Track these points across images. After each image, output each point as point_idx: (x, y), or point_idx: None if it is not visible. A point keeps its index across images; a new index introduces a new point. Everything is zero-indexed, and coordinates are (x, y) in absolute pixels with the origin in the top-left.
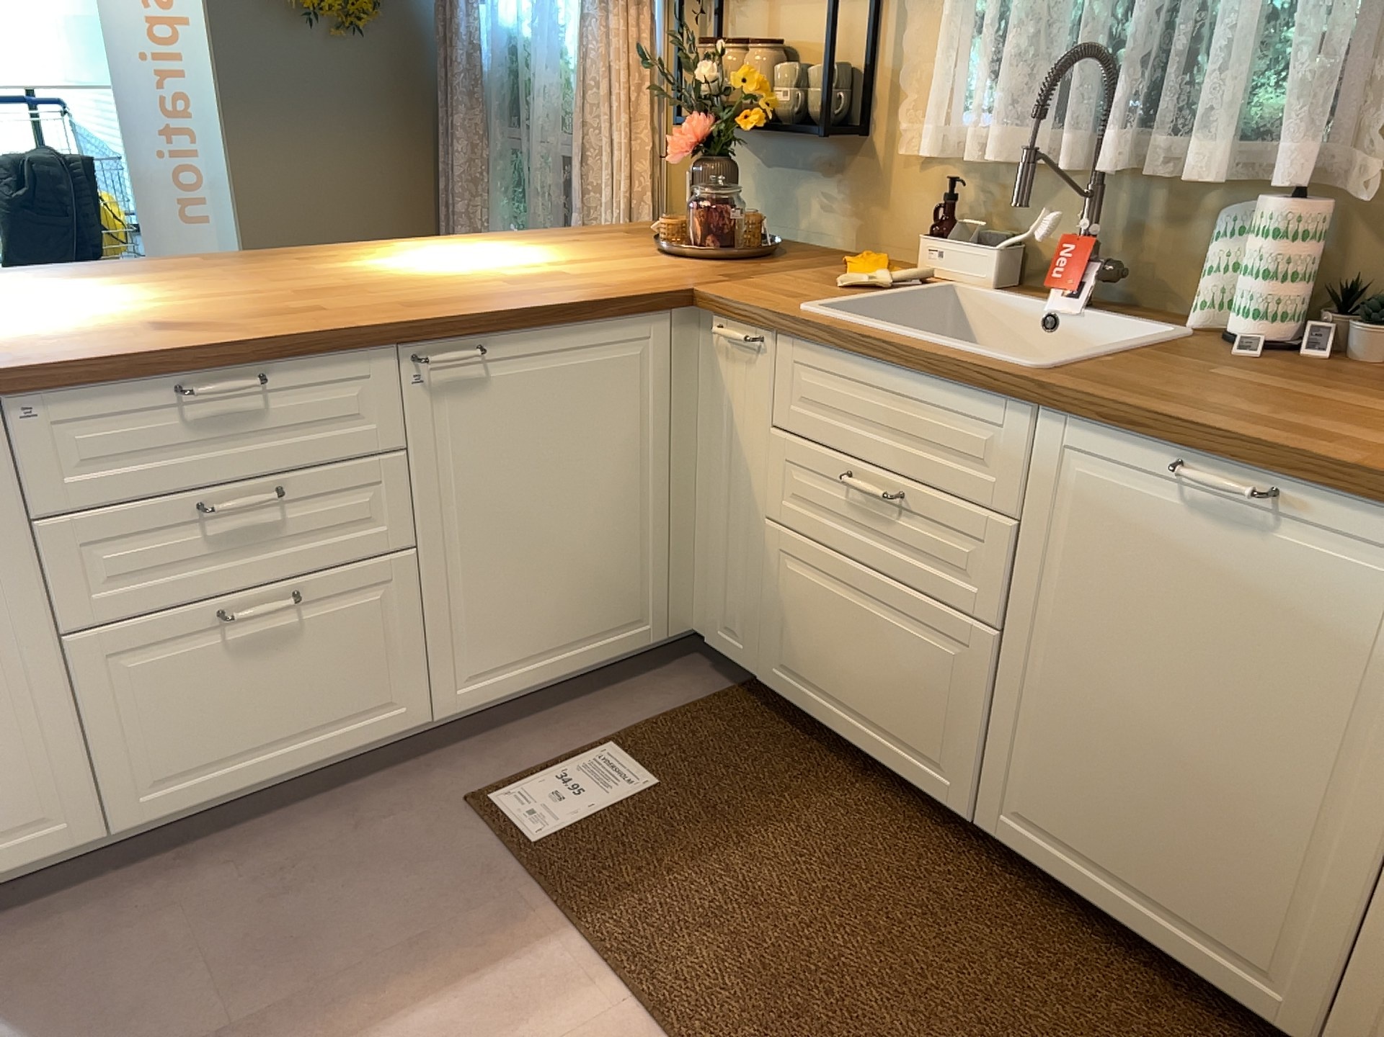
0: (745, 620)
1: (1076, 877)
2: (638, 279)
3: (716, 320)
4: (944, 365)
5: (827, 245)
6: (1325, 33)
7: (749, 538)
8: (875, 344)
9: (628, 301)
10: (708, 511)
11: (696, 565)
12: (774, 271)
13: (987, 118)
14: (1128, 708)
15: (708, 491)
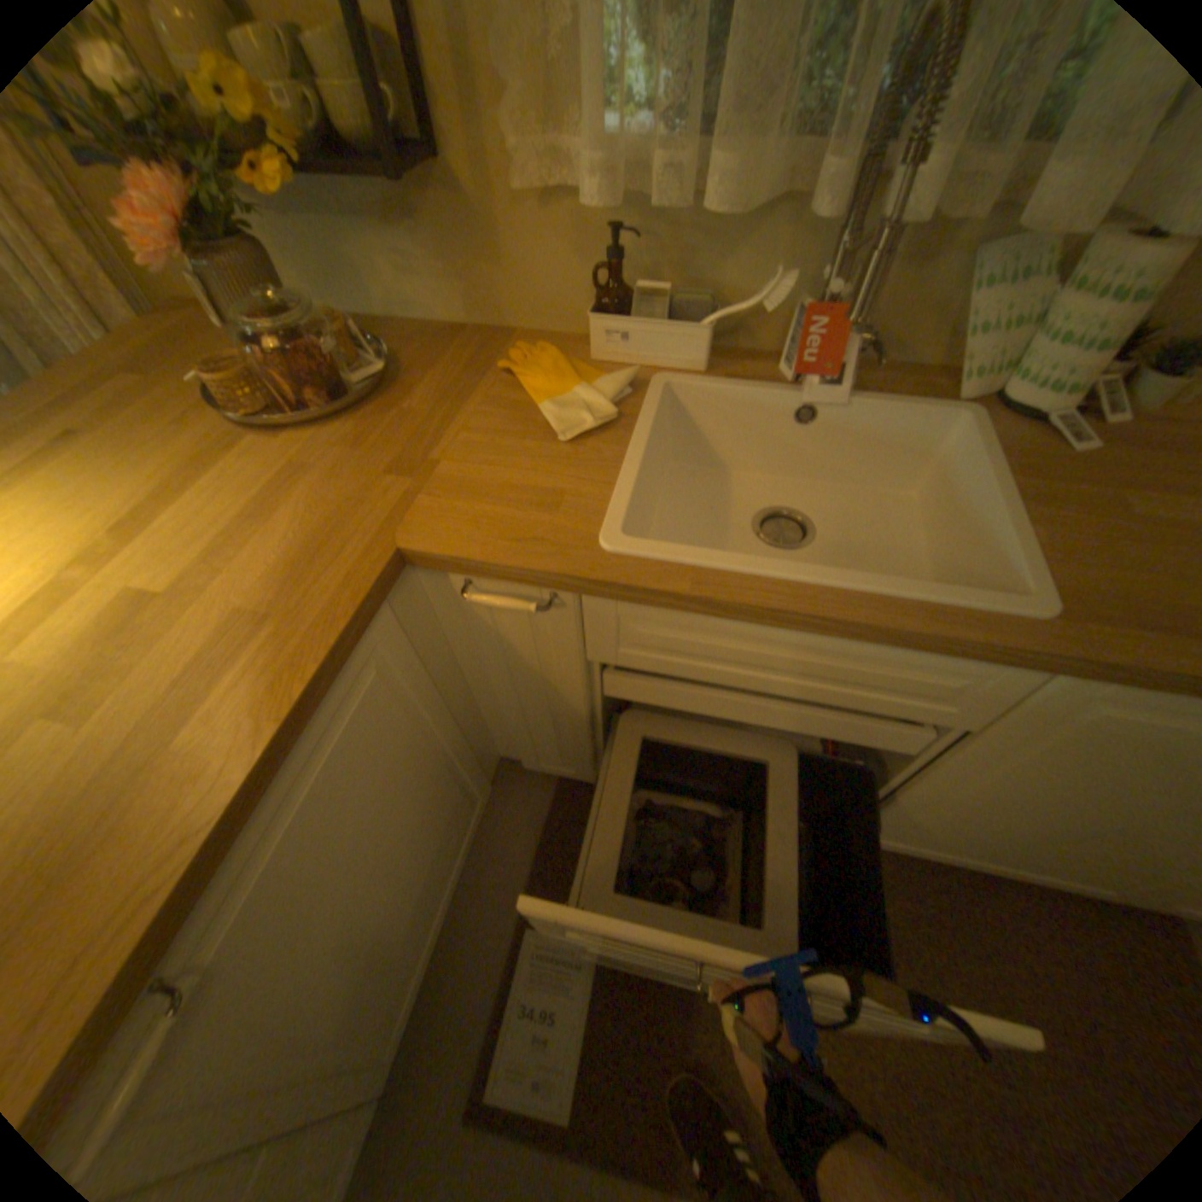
0: (574, 761)
1: (946, 860)
2: (287, 550)
3: (457, 572)
4: (932, 639)
5: (426, 314)
6: None
7: (568, 725)
8: (795, 615)
9: (336, 649)
10: (496, 702)
11: (493, 729)
12: (441, 420)
13: (689, 120)
14: (1061, 818)
15: (492, 691)
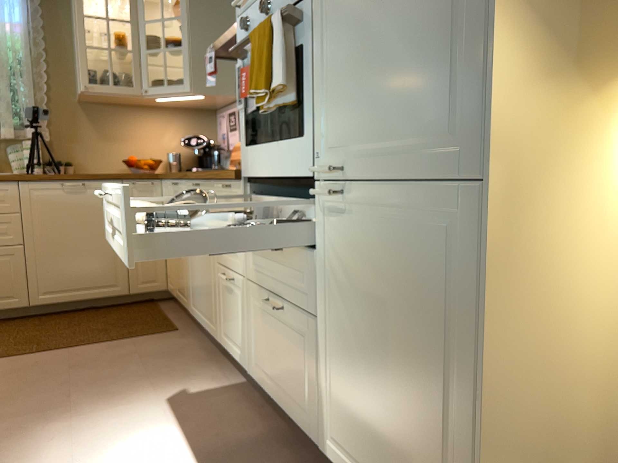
0: None
1: (66, 297)
2: None
3: None
4: None
5: None
6: (28, 105)
7: None
8: None
9: None
10: None
11: None
12: None
13: None
14: (66, 245)
15: None
